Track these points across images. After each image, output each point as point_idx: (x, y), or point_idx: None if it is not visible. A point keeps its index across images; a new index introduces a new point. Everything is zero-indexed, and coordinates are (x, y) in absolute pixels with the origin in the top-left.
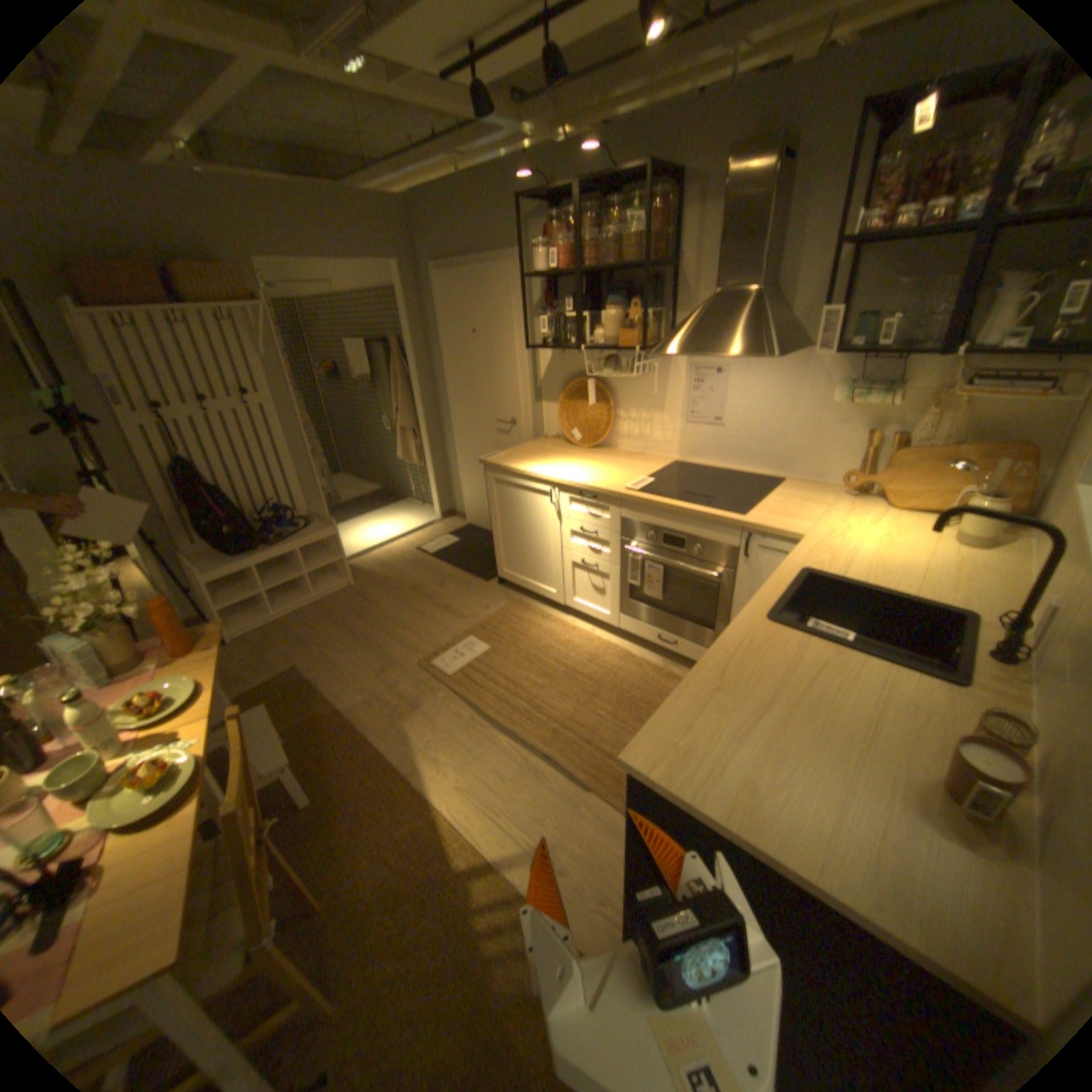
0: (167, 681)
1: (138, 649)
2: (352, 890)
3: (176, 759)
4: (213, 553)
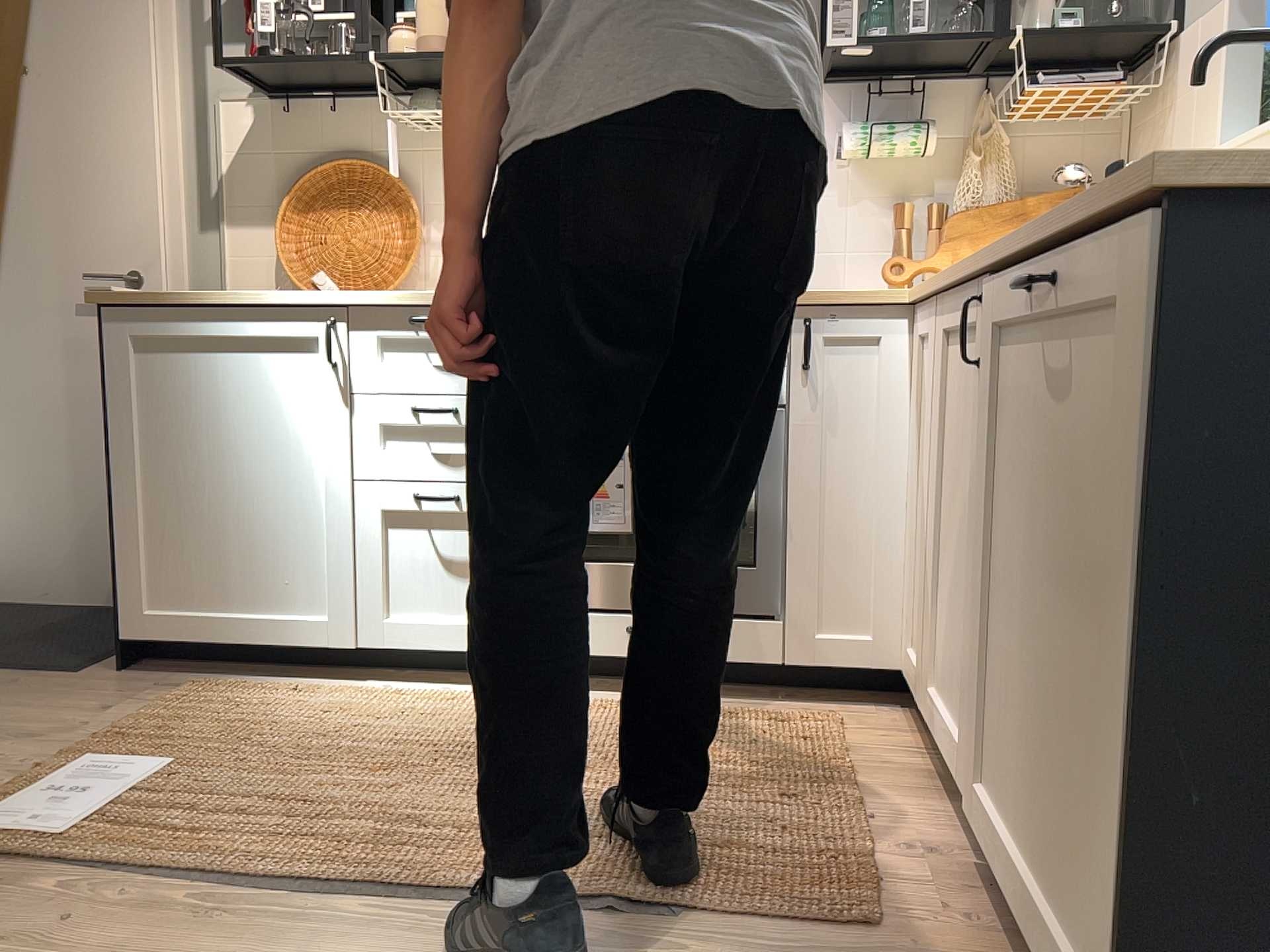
0: None
1: None
2: None
3: None
4: None
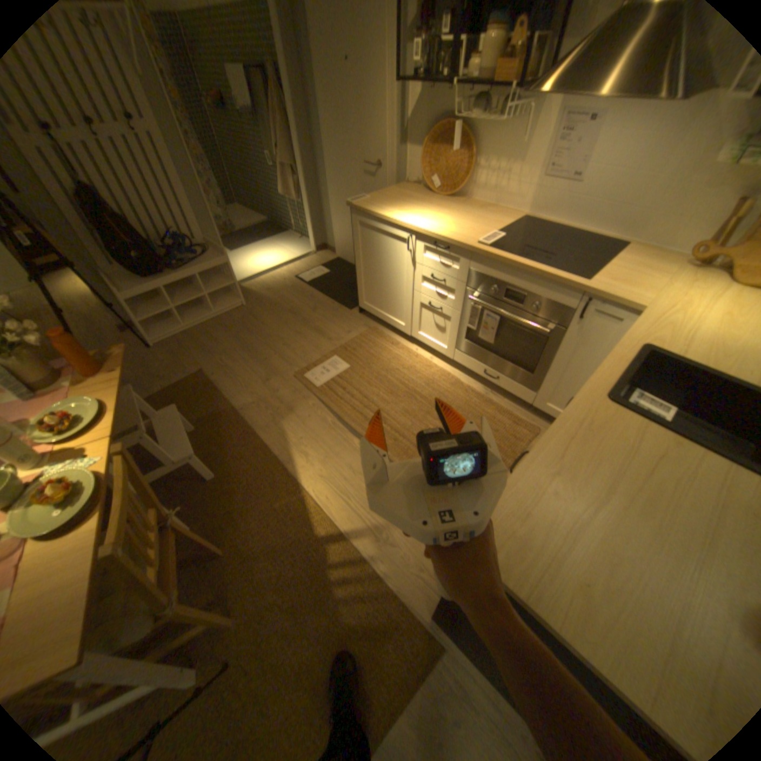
0: (77, 398)
1: (56, 363)
2: (245, 541)
3: (83, 473)
4: (129, 272)
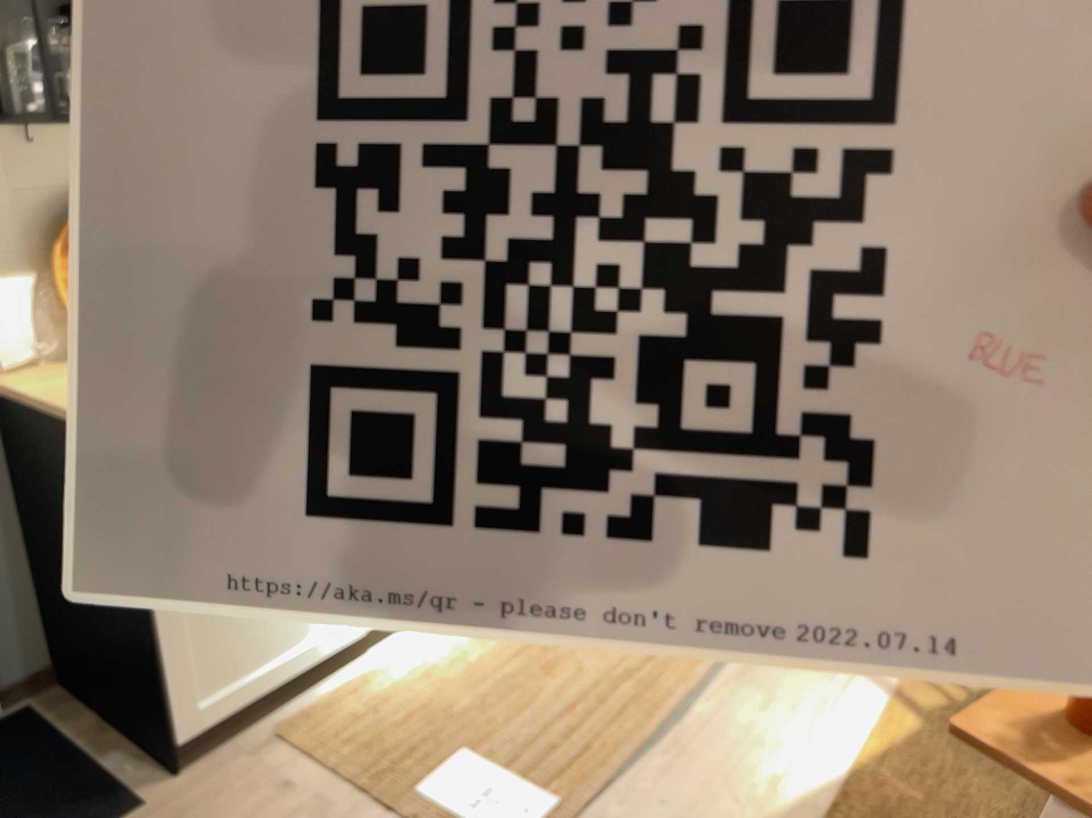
0: None
1: None
2: None
3: None
4: None
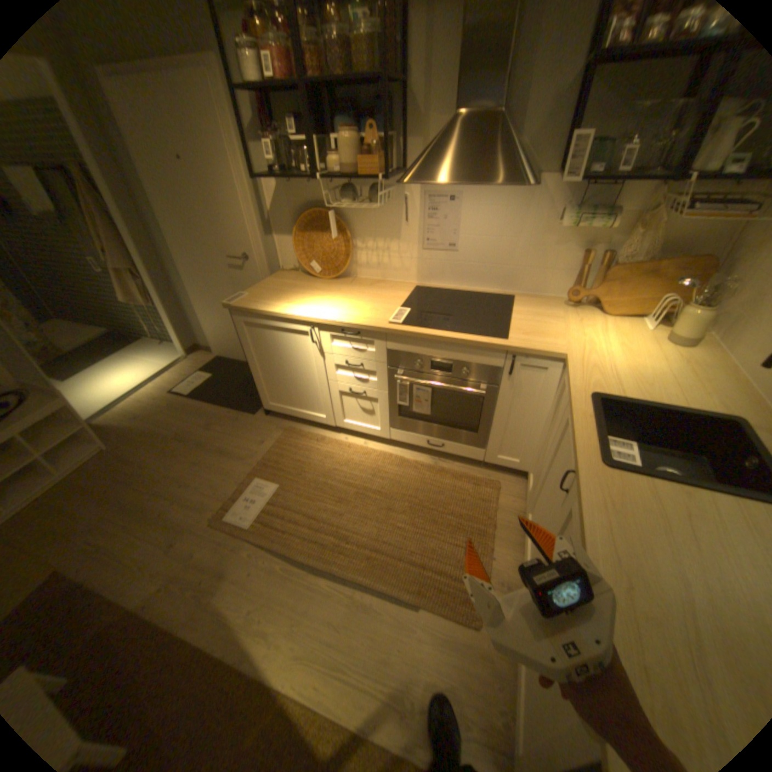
0: None
1: None
2: None
3: None
4: None
